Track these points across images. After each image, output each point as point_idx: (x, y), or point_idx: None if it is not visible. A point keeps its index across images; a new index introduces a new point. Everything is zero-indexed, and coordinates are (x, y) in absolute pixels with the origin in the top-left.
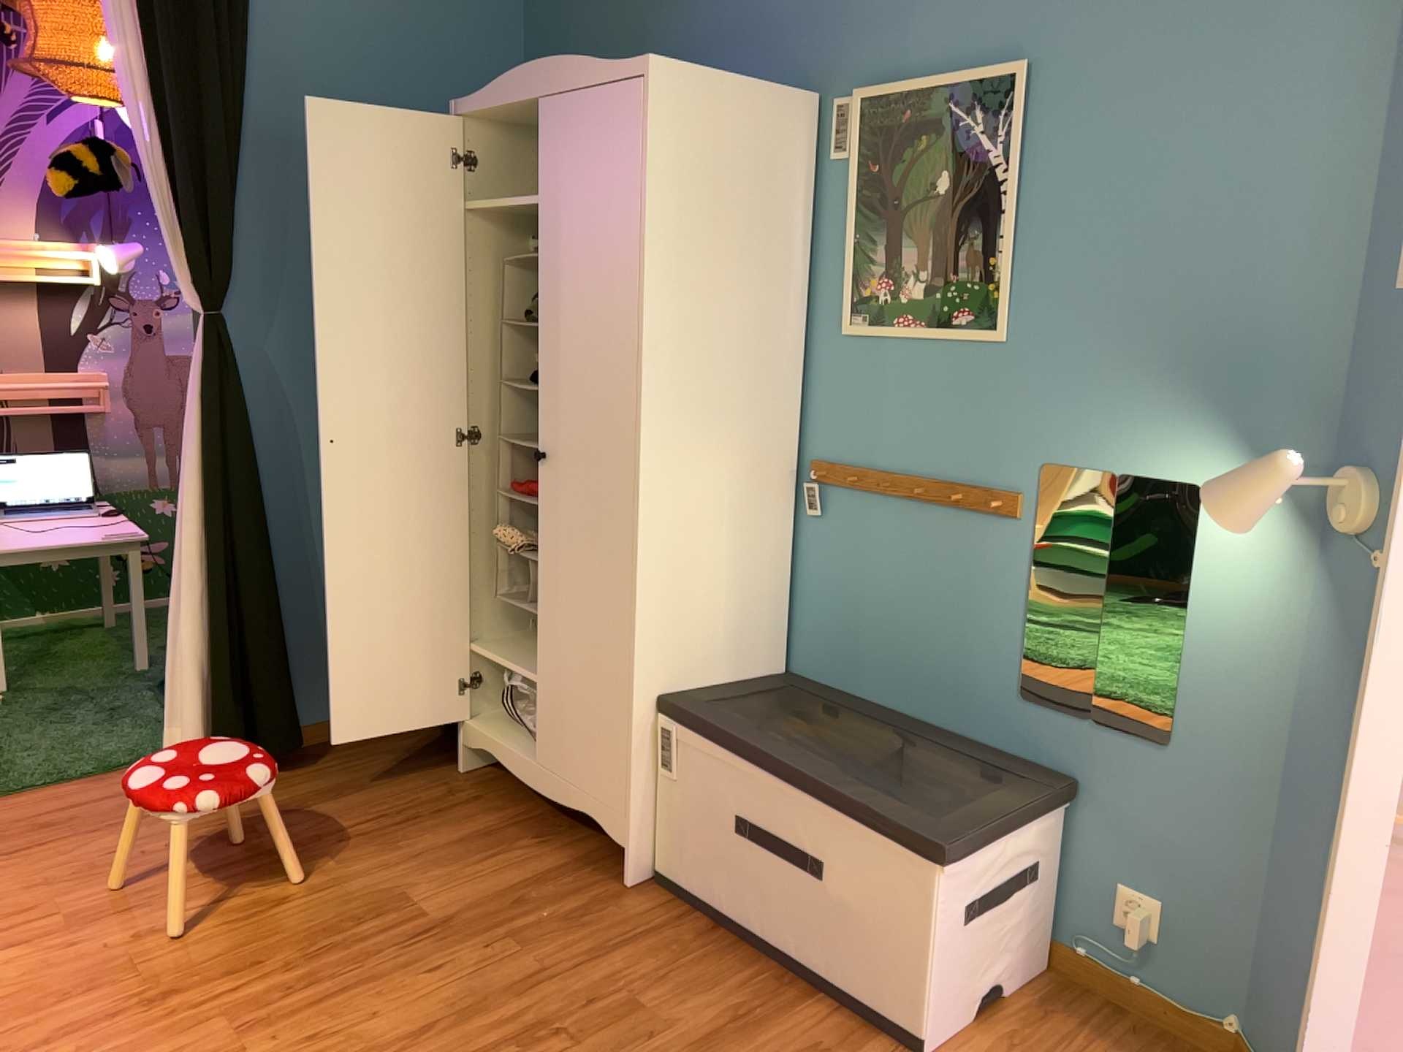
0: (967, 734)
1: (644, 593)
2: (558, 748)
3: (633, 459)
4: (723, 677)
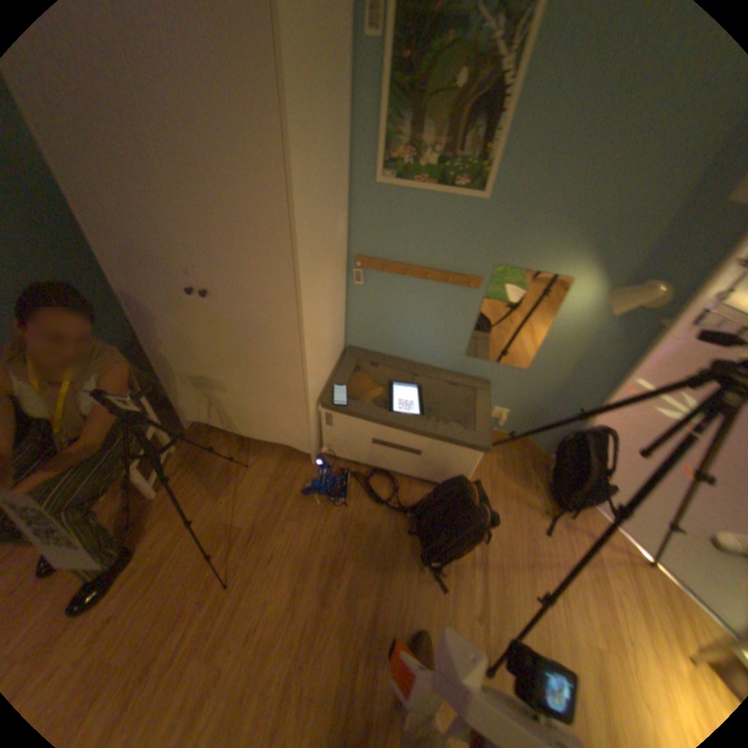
0: (438, 369)
1: (310, 366)
2: (251, 417)
3: (298, 305)
4: (331, 372)
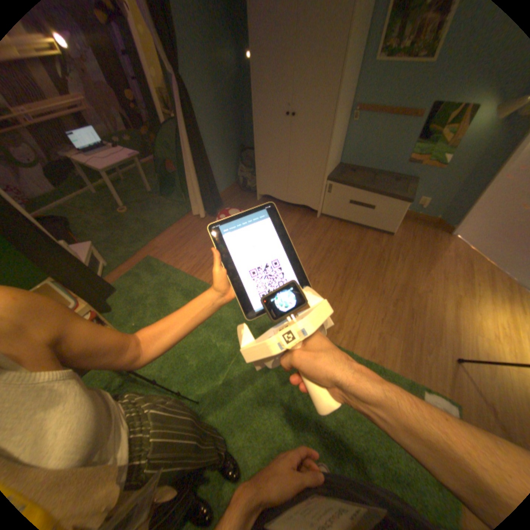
0: (391, 171)
1: (330, 152)
2: (291, 191)
3: (334, 114)
4: (334, 168)
